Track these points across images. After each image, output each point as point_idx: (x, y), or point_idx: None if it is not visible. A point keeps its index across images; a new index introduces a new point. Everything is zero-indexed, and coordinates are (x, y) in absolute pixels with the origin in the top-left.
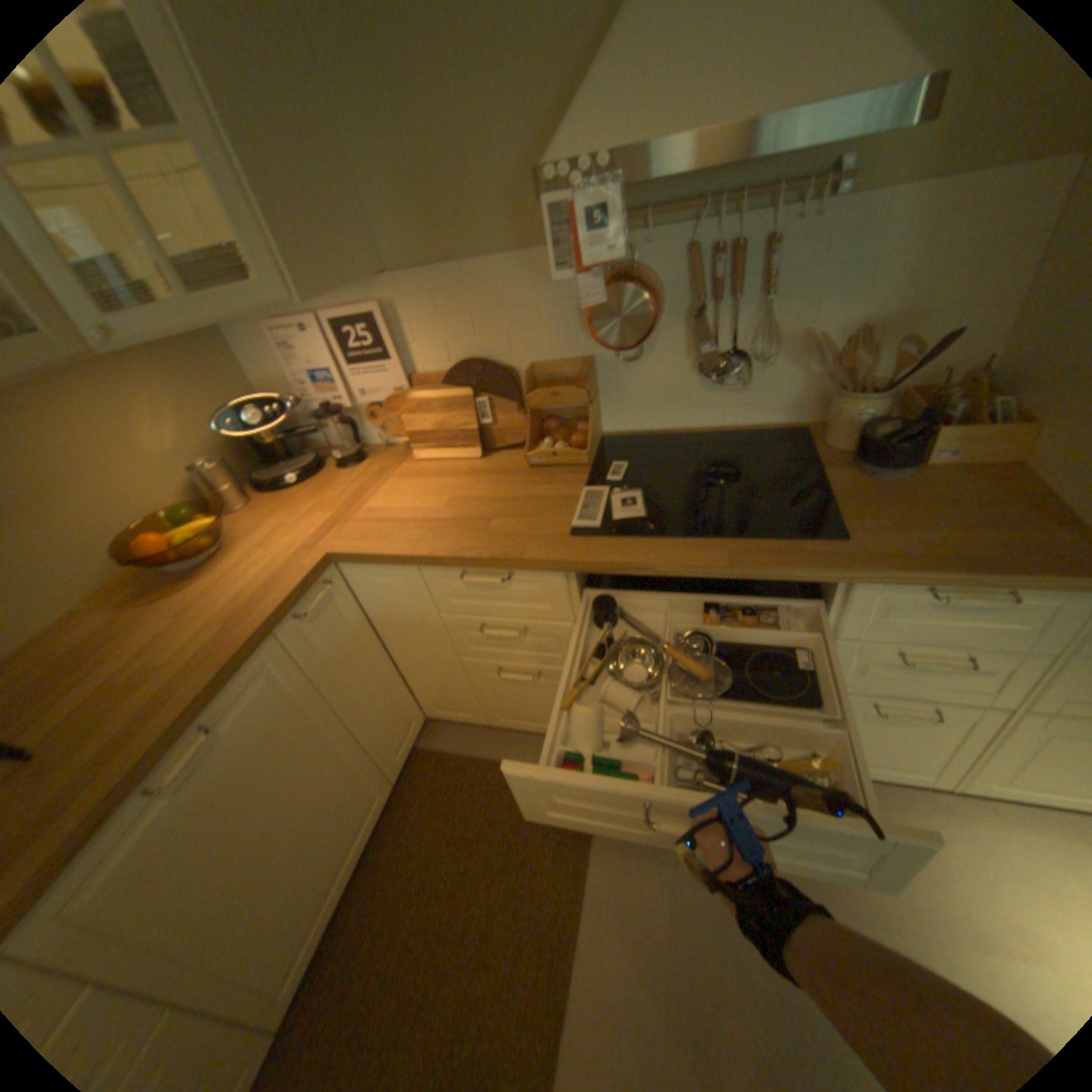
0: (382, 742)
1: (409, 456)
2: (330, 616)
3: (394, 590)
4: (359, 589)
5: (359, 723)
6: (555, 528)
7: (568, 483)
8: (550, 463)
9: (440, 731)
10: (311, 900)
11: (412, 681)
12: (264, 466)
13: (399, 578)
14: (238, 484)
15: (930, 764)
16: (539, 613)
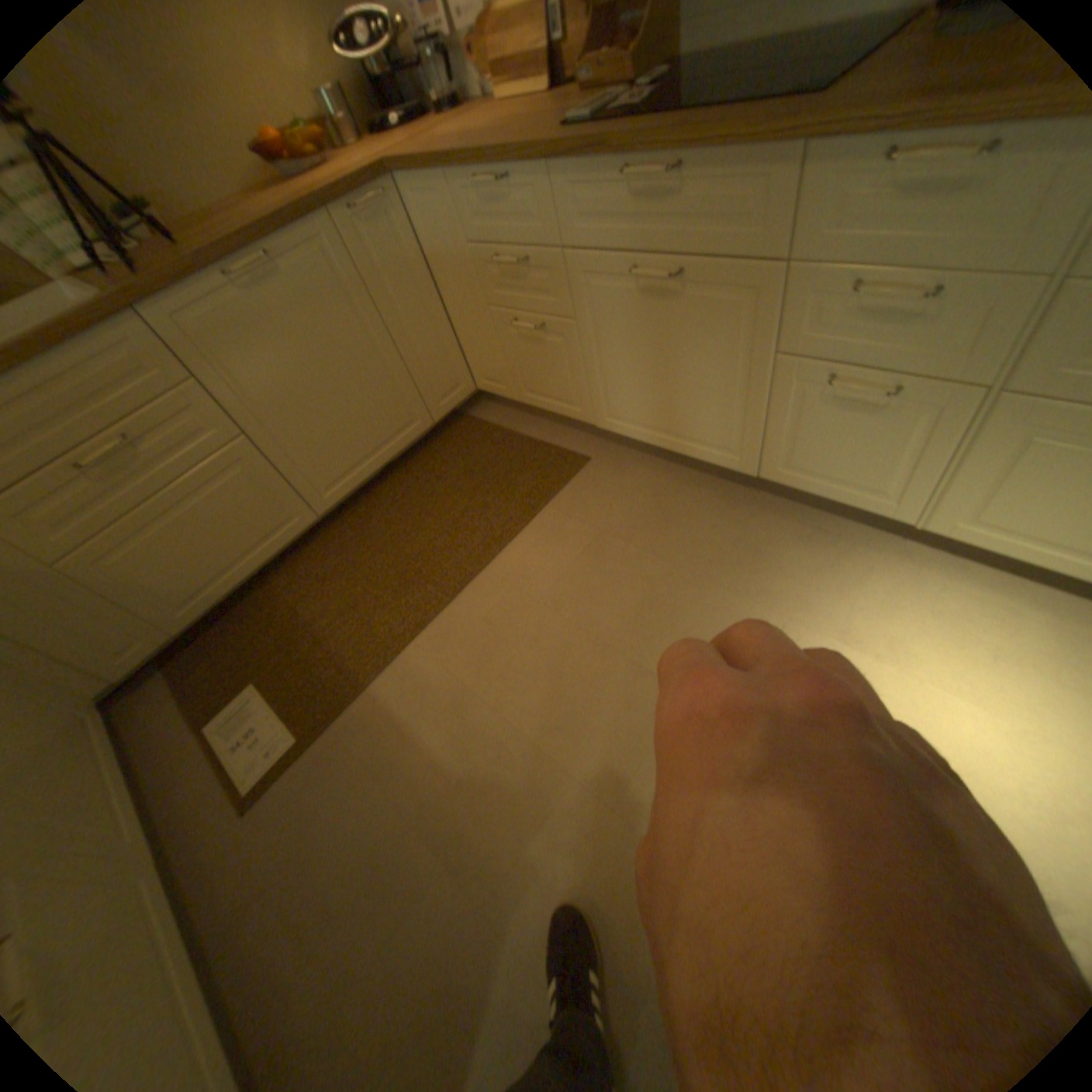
0: (426, 378)
1: (492, 99)
2: (382, 227)
3: (433, 212)
4: (412, 213)
5: (405, 346)
6: (553, 123)
7: (600, 95)
8: (600, 83)
9: (487, 408)
10: (350, 452)
11: (462, 341)
12: (380, 112)
13: (434, 194)
14: (360, 131)
15: (890, 479)
16: (534, 236)
